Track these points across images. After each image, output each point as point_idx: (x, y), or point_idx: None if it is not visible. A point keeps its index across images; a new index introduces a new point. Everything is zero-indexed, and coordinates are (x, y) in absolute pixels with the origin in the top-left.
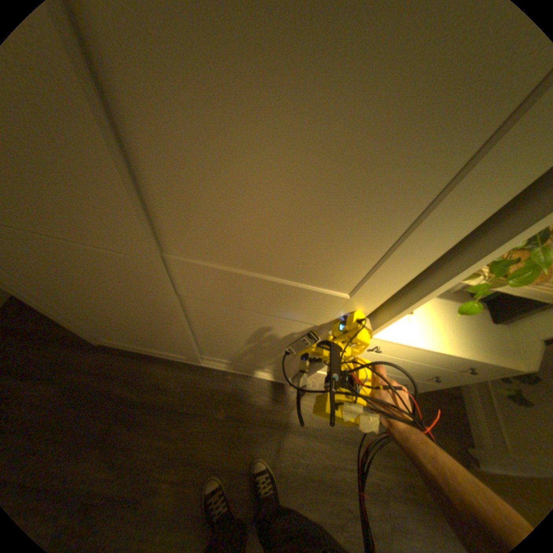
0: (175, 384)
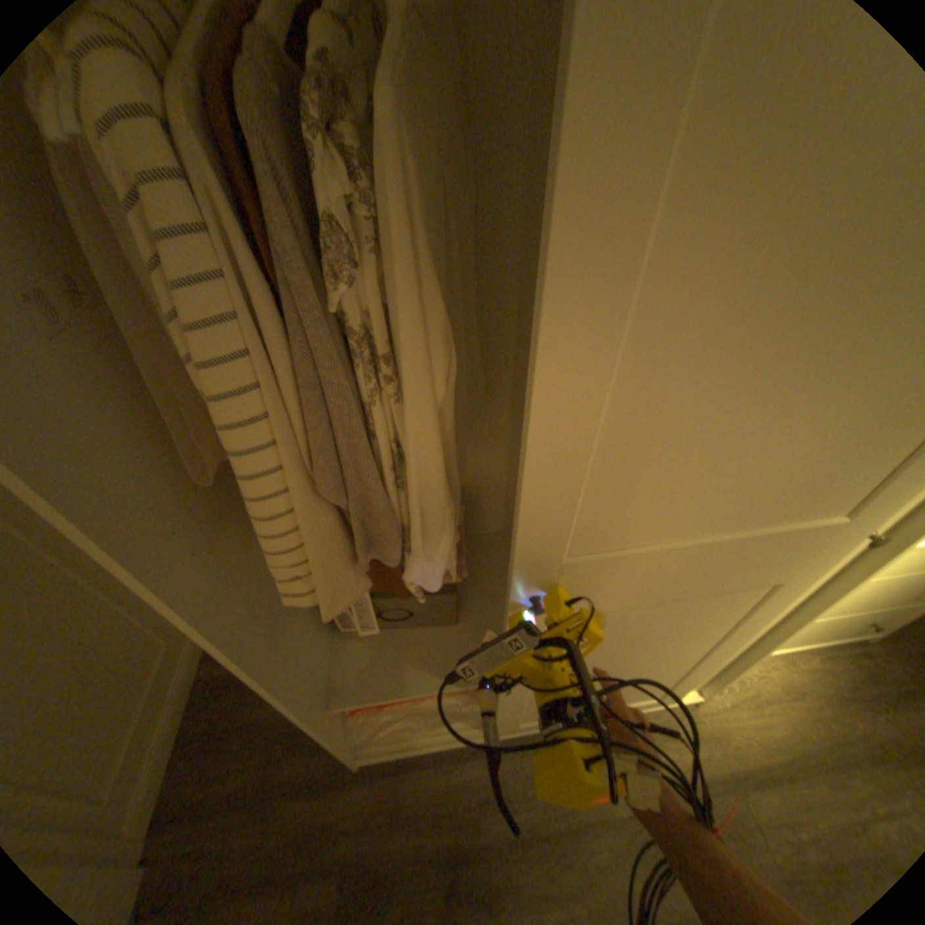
0: (519, 785)
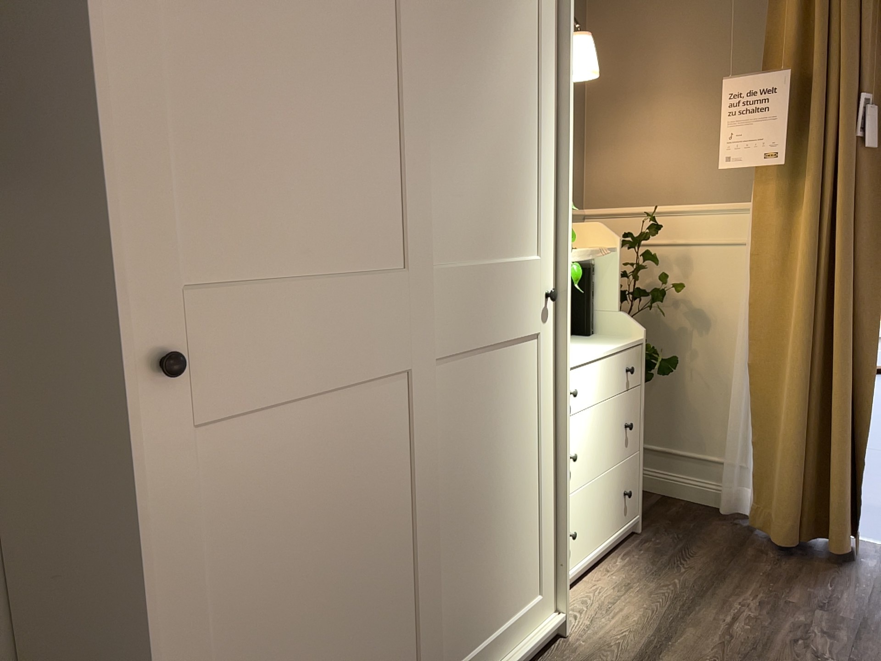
0: None
